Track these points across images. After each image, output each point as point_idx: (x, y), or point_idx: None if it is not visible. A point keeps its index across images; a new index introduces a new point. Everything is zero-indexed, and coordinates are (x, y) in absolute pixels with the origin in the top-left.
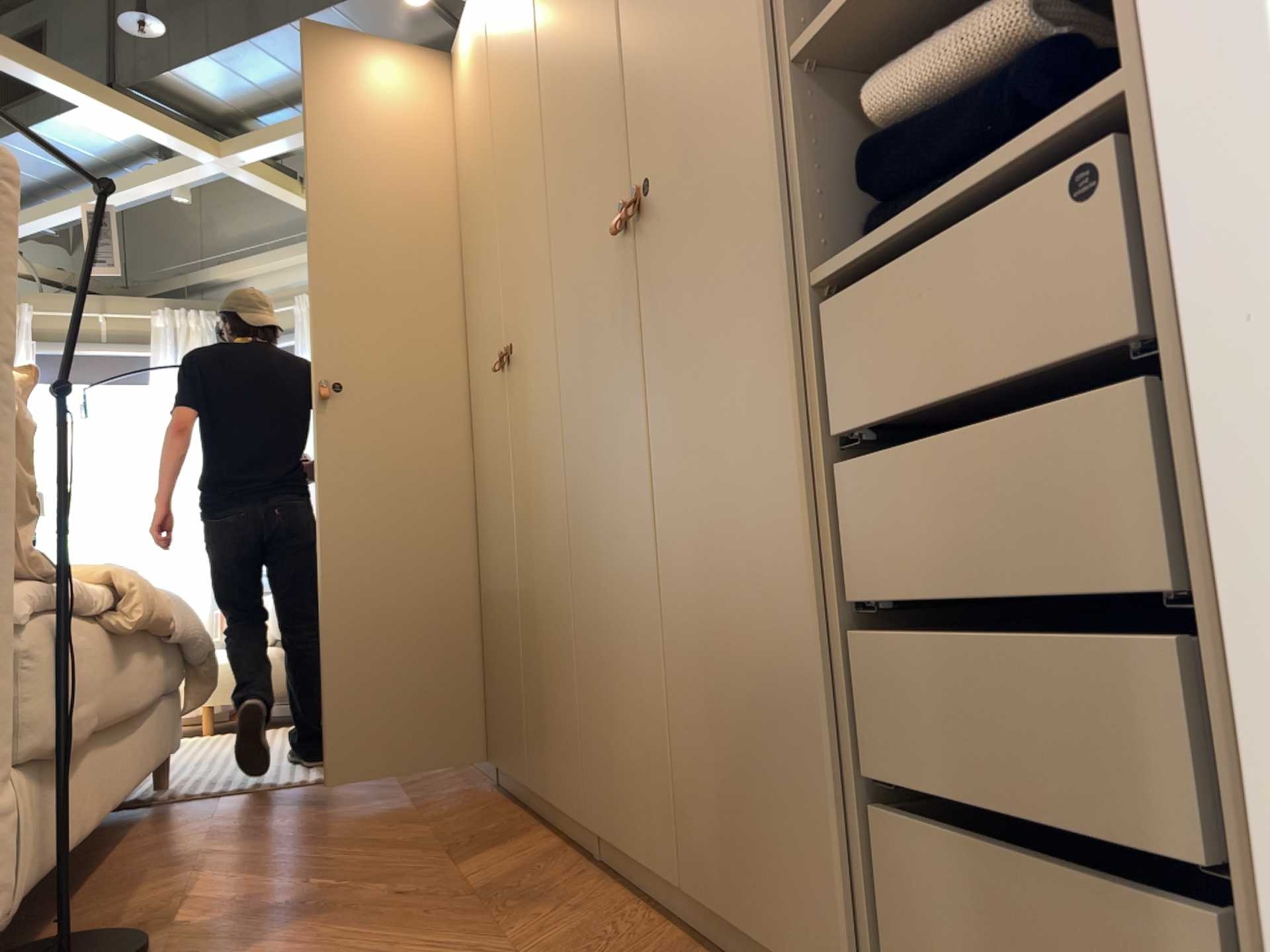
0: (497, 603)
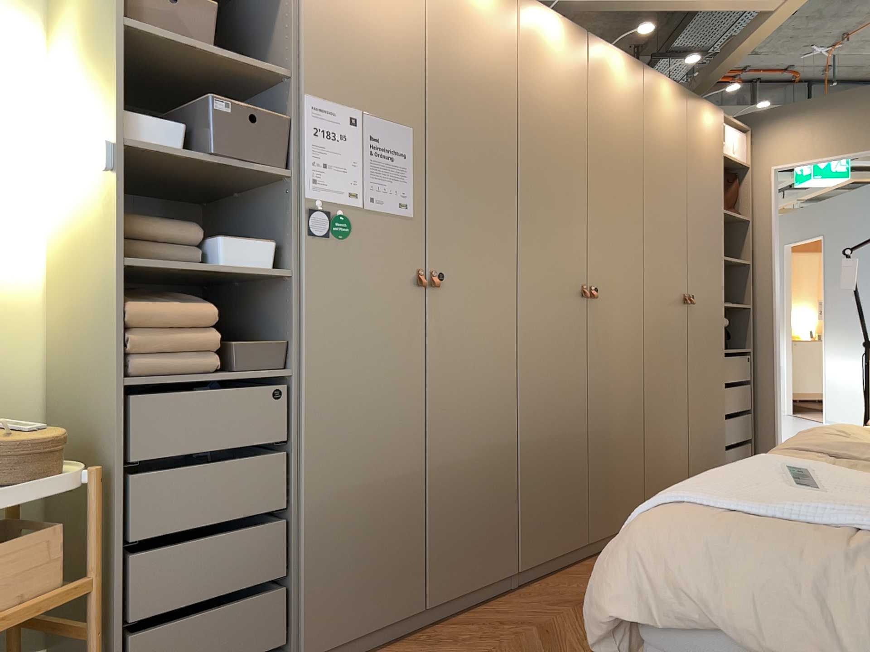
0: (545, 450)
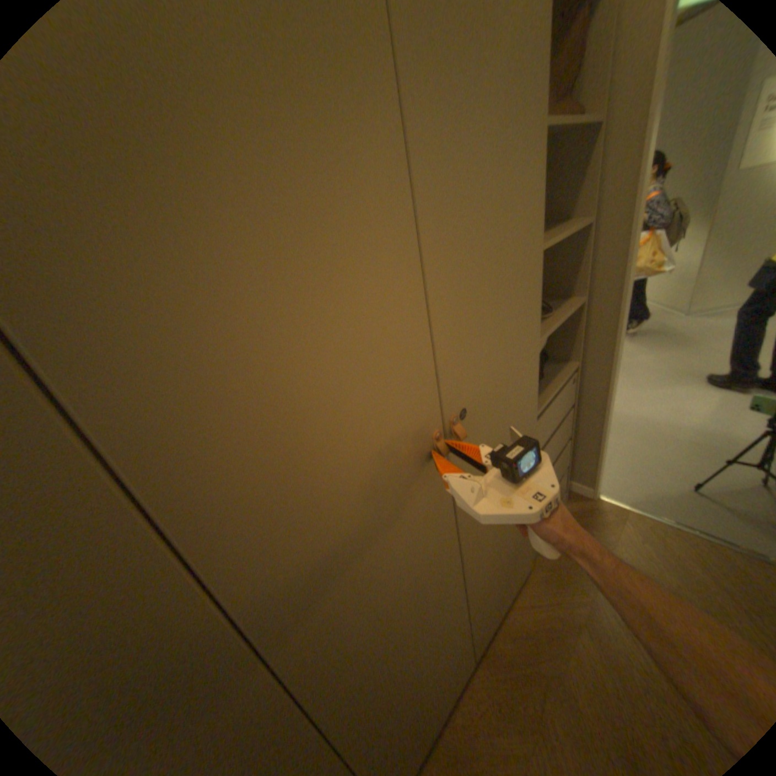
0: None
